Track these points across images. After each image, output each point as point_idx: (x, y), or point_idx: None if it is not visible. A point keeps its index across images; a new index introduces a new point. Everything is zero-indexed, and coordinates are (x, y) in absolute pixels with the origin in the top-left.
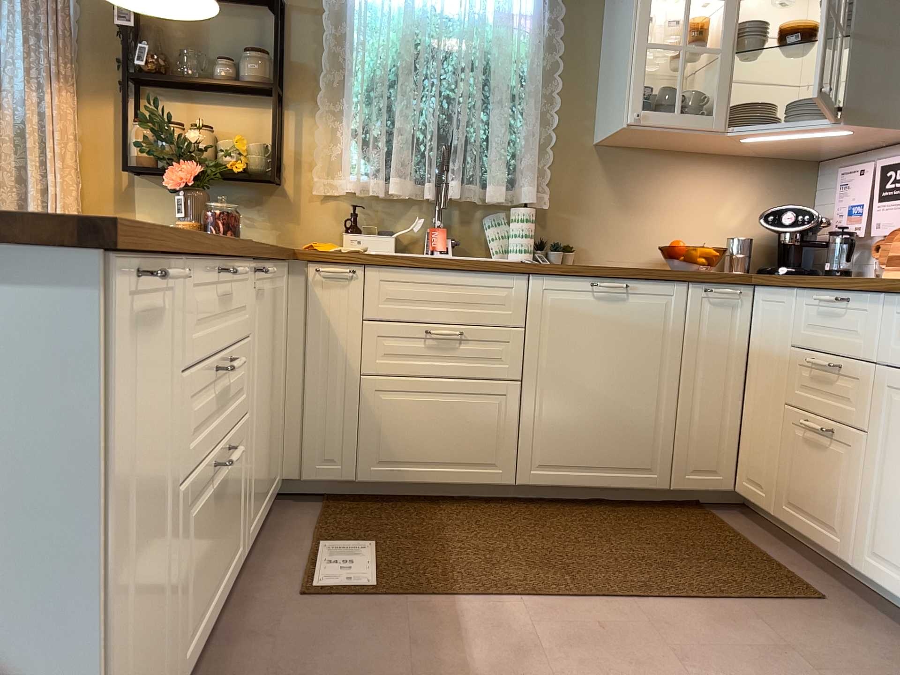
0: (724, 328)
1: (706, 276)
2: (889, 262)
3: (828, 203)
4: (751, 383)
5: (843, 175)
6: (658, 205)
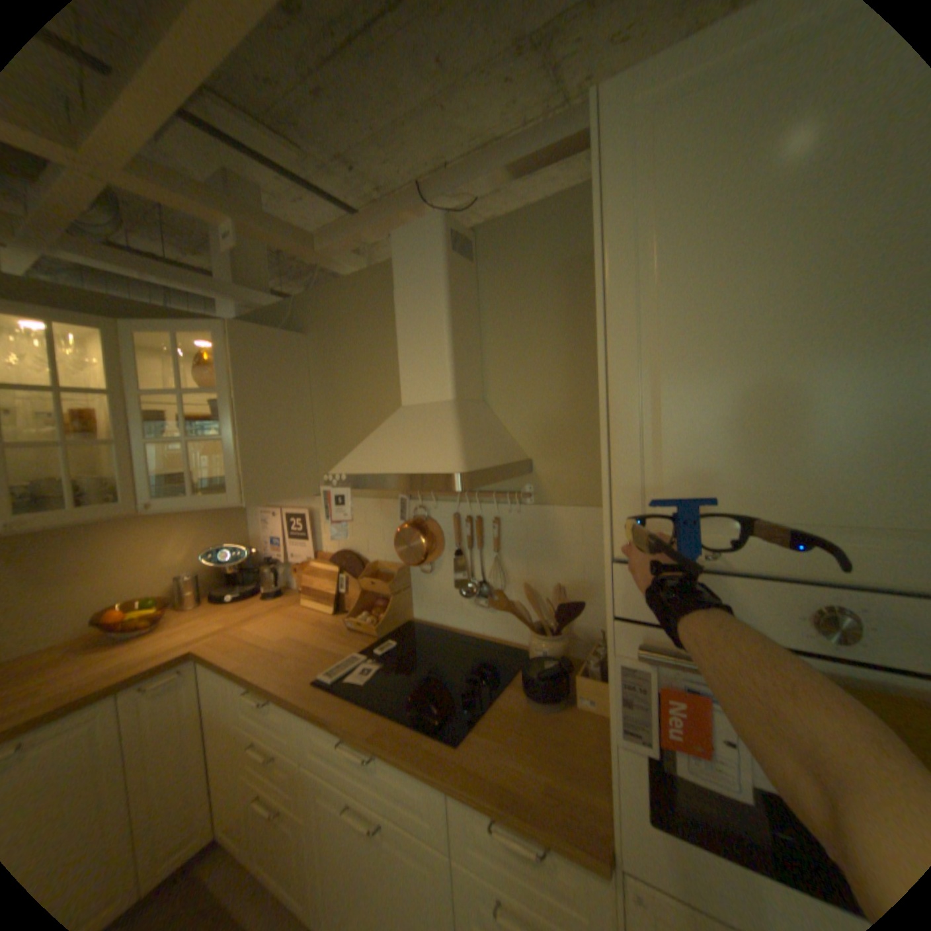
0: (169, 713)
1: (134, 680)
2: (302, 591)
3: (257, 526)
4: (208, 746)
5: (261, 513)
6: (86, 572)
